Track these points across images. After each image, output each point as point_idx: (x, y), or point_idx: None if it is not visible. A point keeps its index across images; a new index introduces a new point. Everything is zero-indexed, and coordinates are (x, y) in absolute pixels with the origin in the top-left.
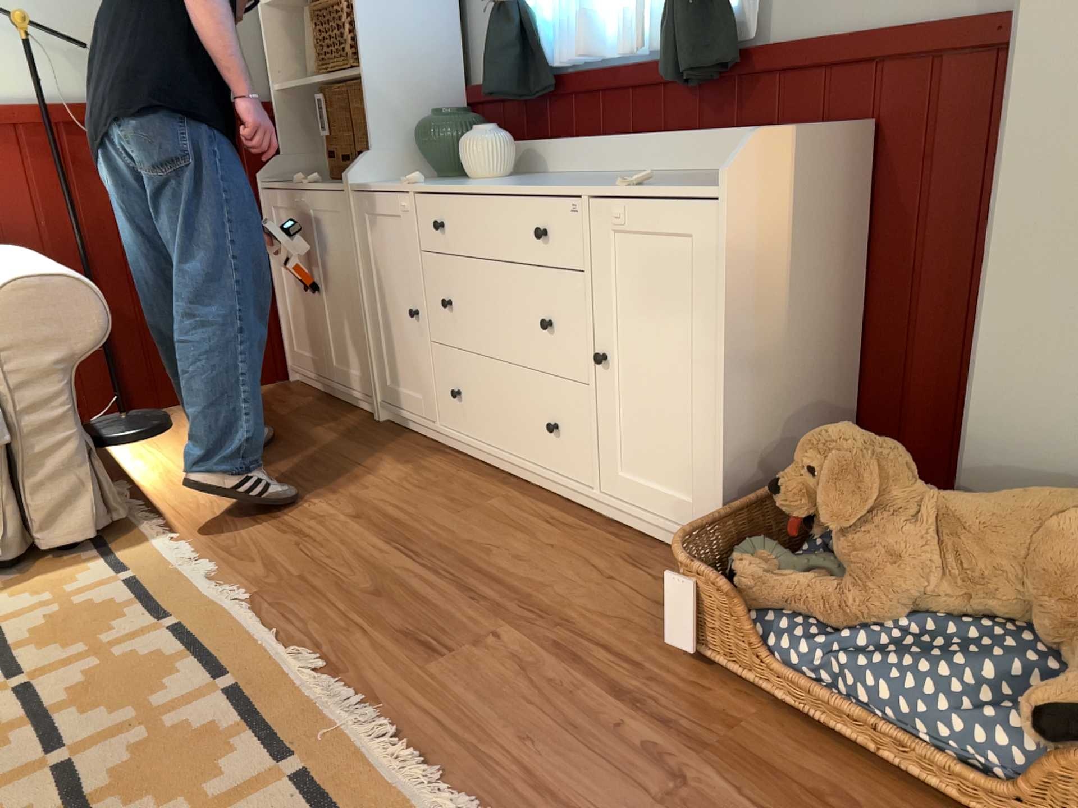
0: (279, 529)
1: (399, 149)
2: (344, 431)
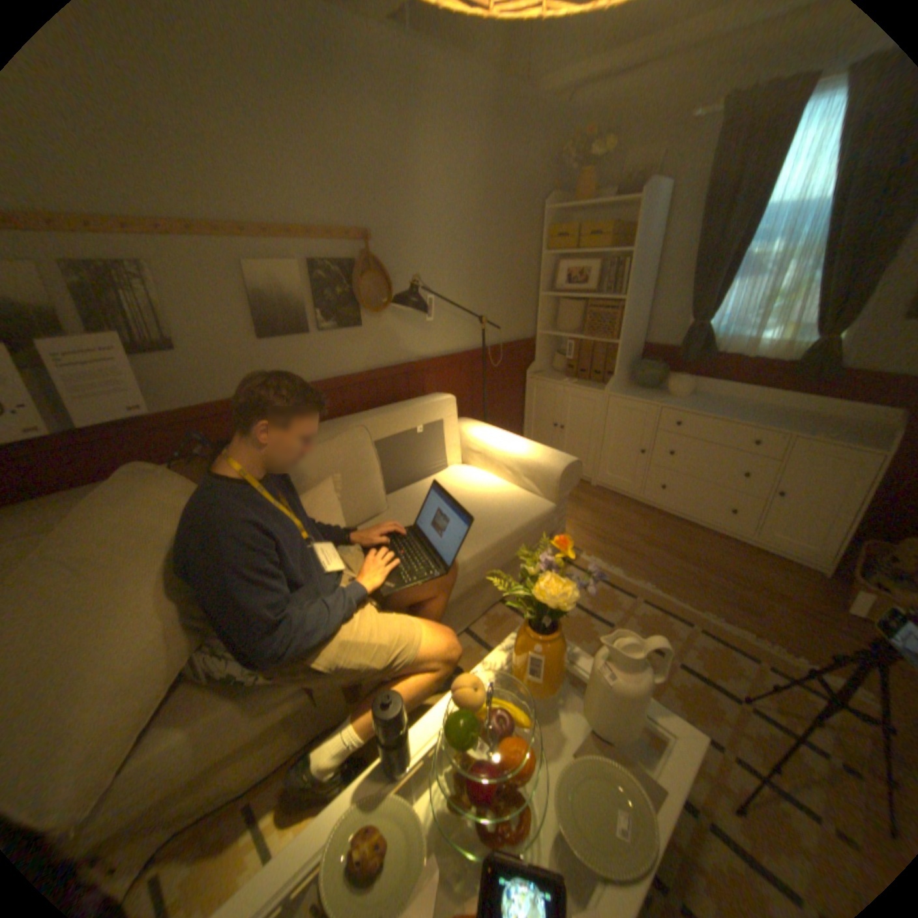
0: (623, 550)
1: (623, 374)
2: (585, 492)
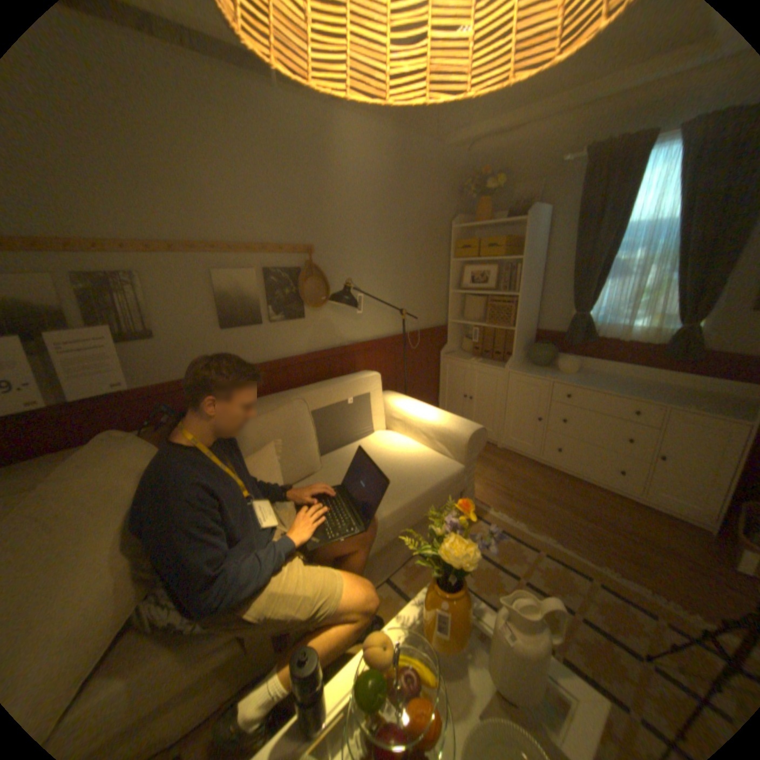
0: (527, 507)
1: (520, 354)
2: (492, 454)
